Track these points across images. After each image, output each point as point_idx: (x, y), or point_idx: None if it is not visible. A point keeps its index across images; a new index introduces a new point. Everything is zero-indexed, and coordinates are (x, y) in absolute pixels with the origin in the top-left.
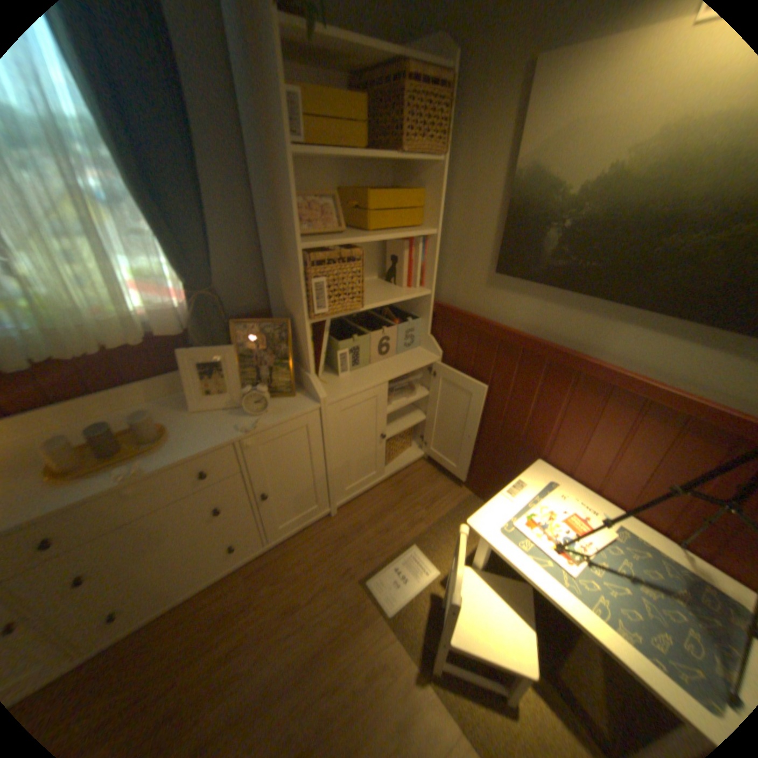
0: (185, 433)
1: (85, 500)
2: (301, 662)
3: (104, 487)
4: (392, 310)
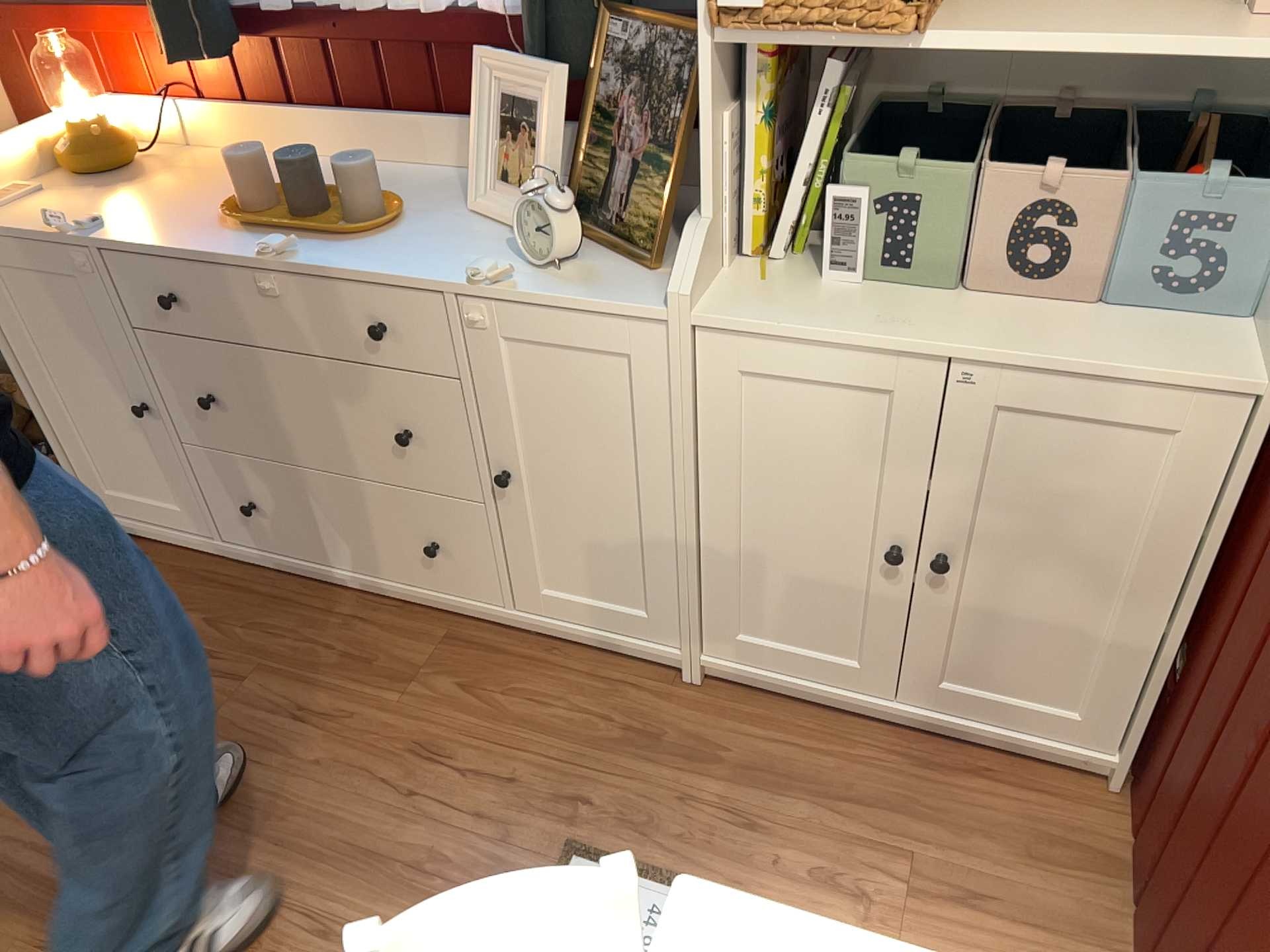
0: (413, 236)
1: (215, 261)
2: (351, 840)
3: (242, 254)
4: (1245, 131)
